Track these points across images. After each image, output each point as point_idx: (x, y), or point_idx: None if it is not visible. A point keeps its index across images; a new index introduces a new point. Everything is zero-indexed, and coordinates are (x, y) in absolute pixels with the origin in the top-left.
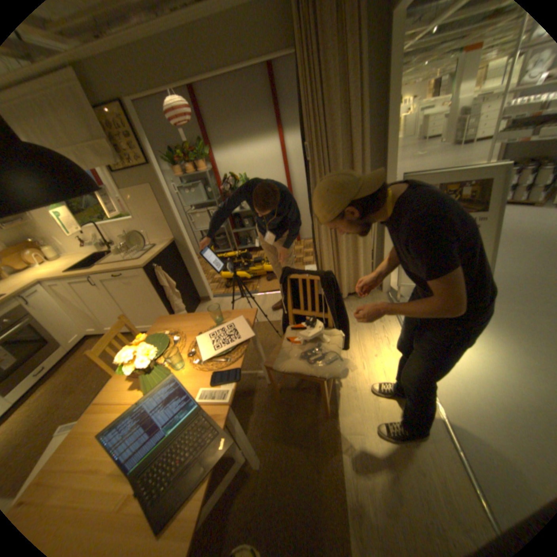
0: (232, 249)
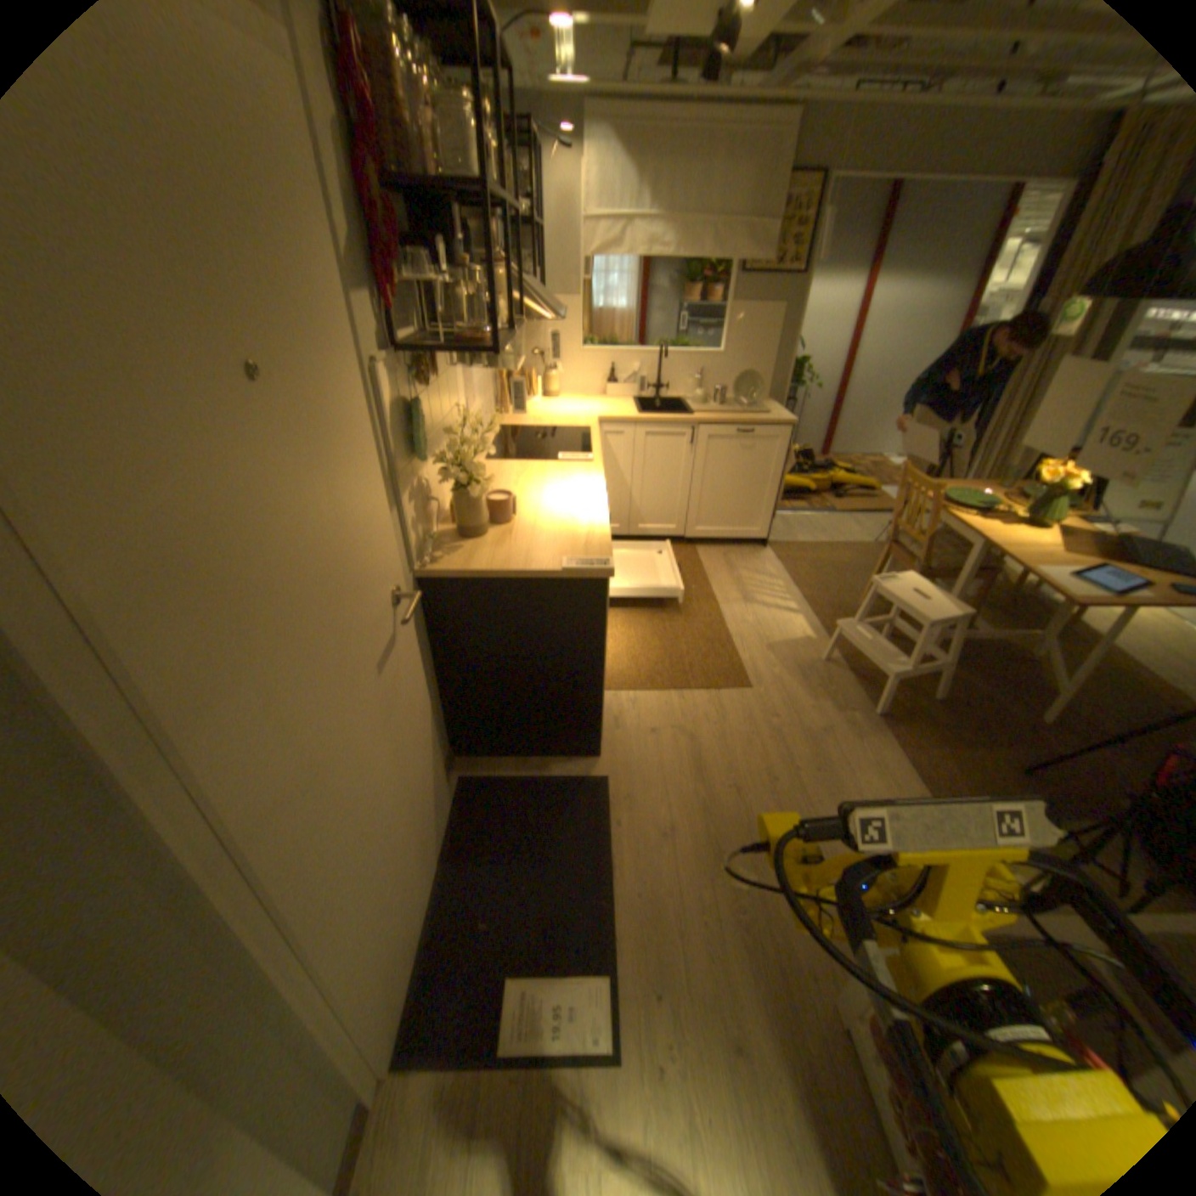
0: None
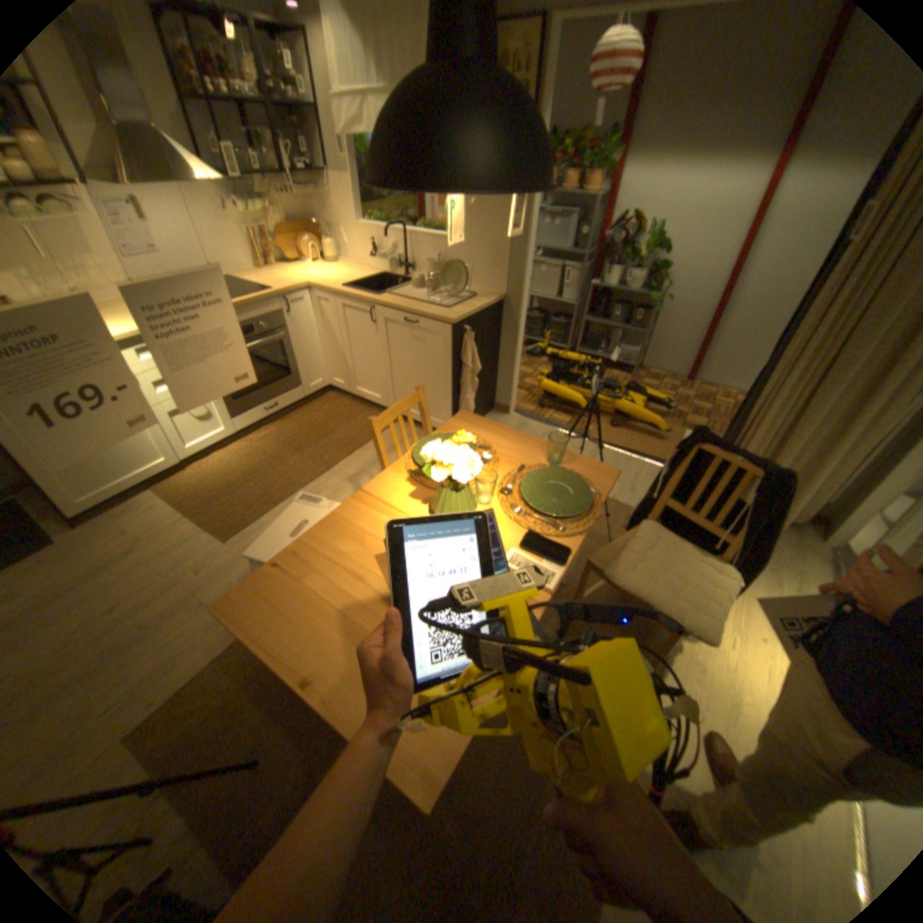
0: (570, 347)
